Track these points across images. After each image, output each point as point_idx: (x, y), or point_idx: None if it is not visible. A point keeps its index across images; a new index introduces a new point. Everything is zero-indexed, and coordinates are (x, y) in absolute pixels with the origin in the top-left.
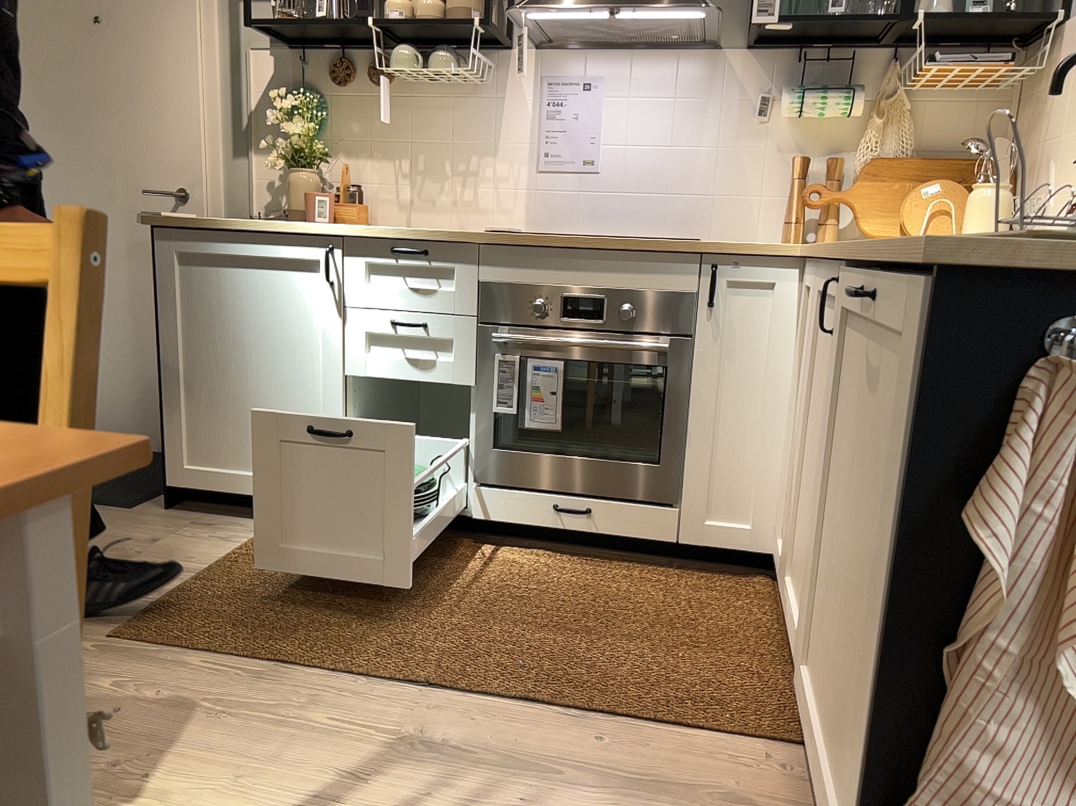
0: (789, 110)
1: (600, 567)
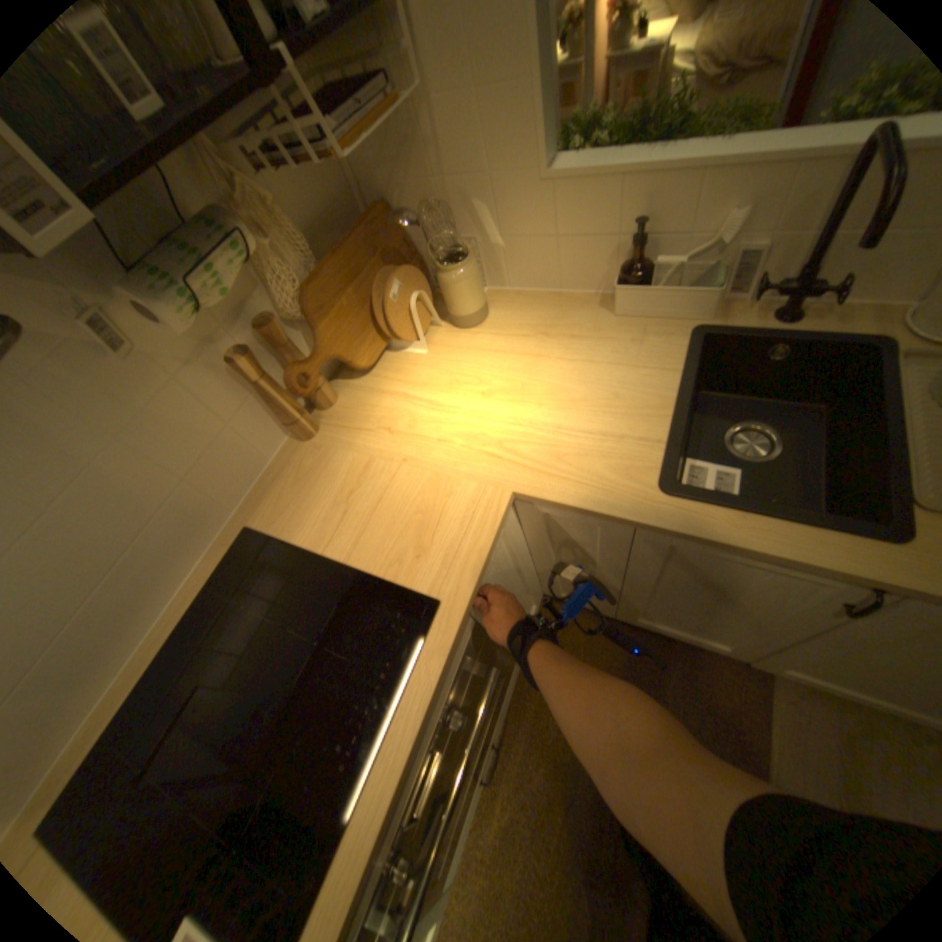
0: (179, 310)
1: (509, 734)
